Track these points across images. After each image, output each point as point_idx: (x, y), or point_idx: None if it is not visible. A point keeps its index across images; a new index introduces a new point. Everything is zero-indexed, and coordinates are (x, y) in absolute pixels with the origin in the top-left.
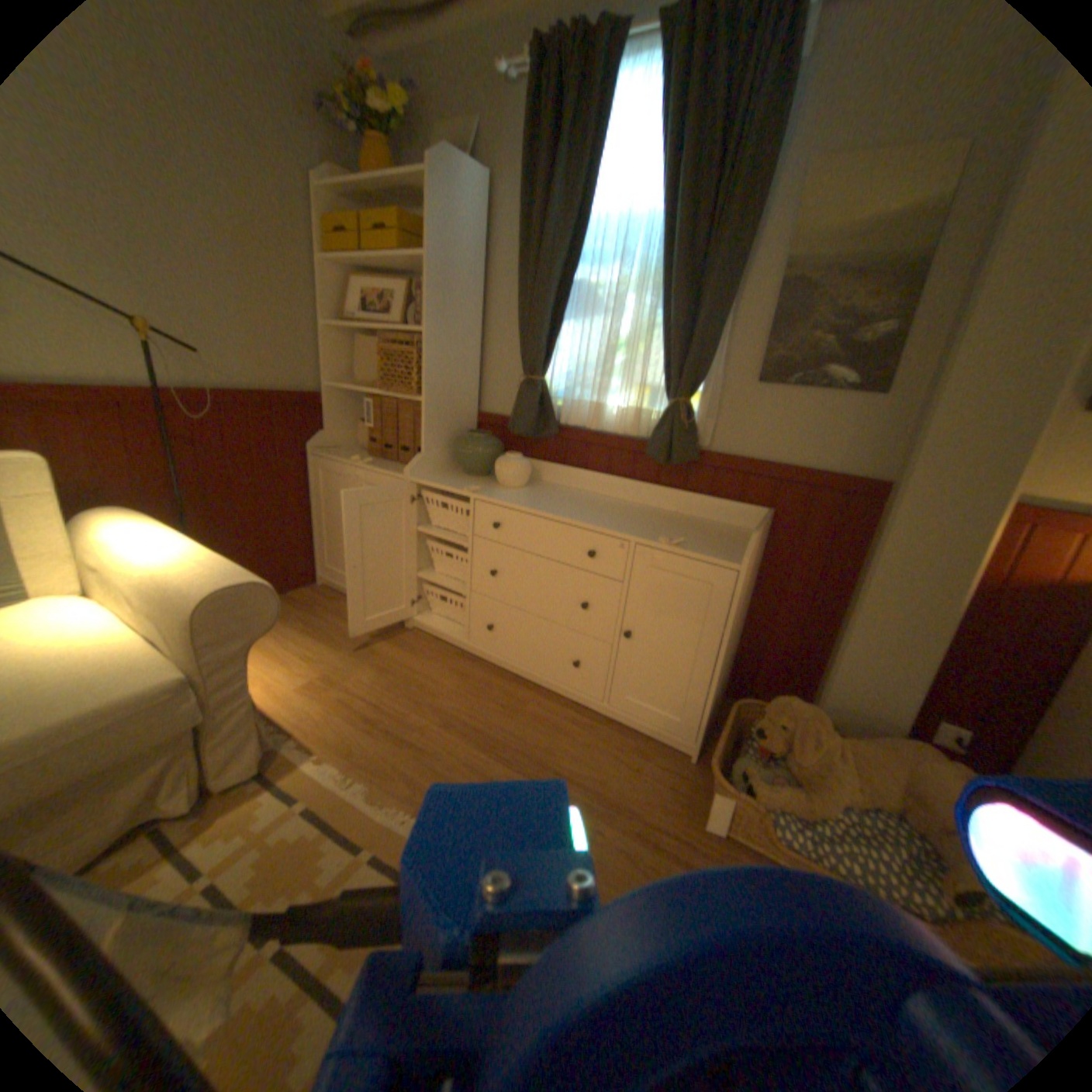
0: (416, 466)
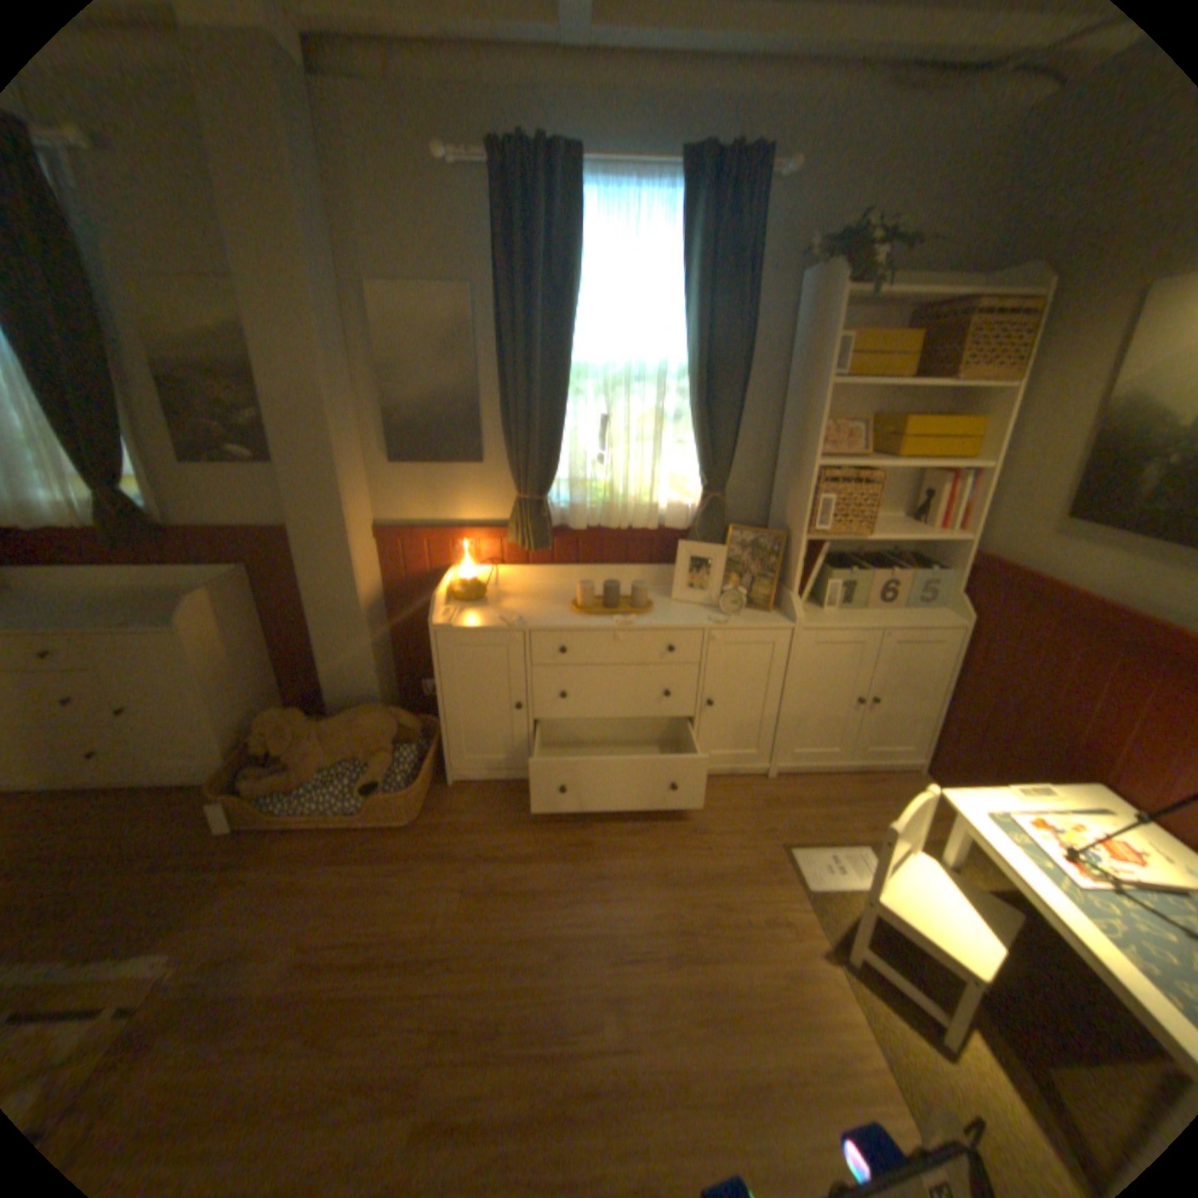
0: None
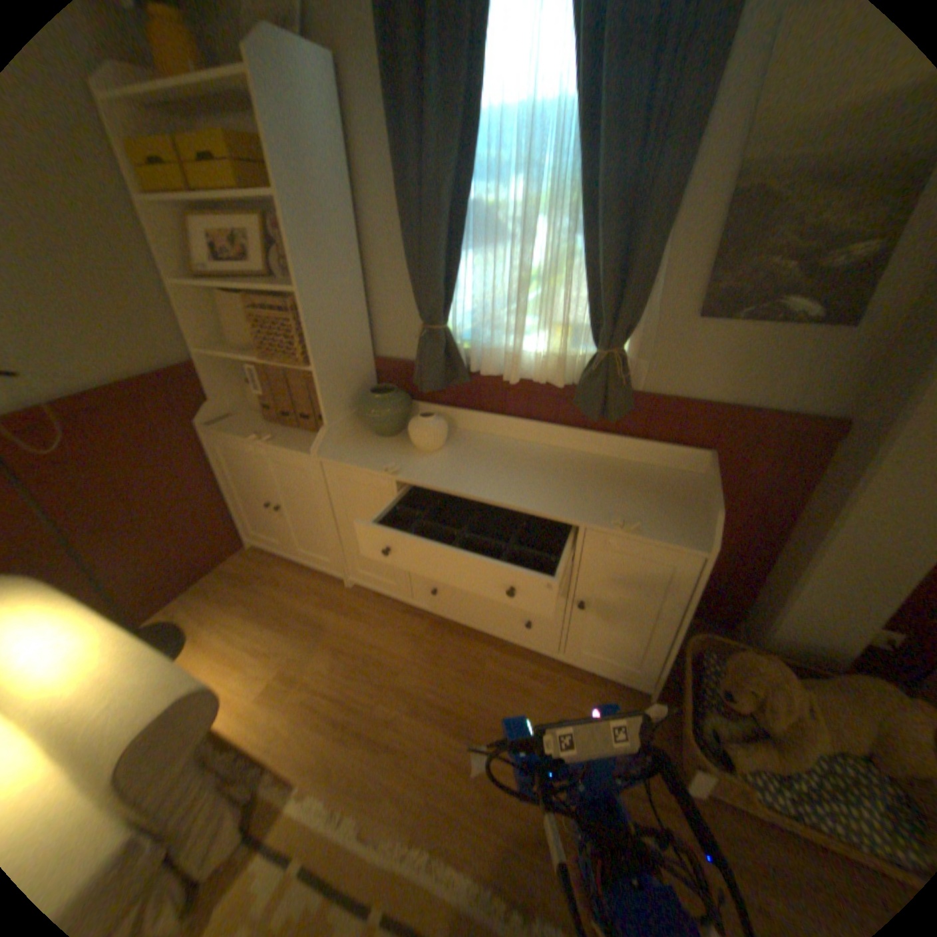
0: (323, 442)
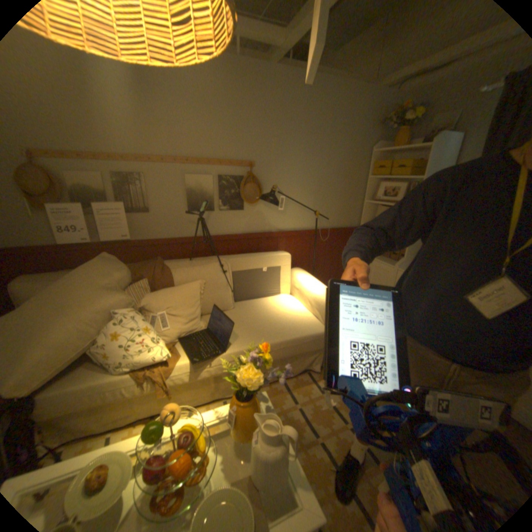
0: (401, 263)
